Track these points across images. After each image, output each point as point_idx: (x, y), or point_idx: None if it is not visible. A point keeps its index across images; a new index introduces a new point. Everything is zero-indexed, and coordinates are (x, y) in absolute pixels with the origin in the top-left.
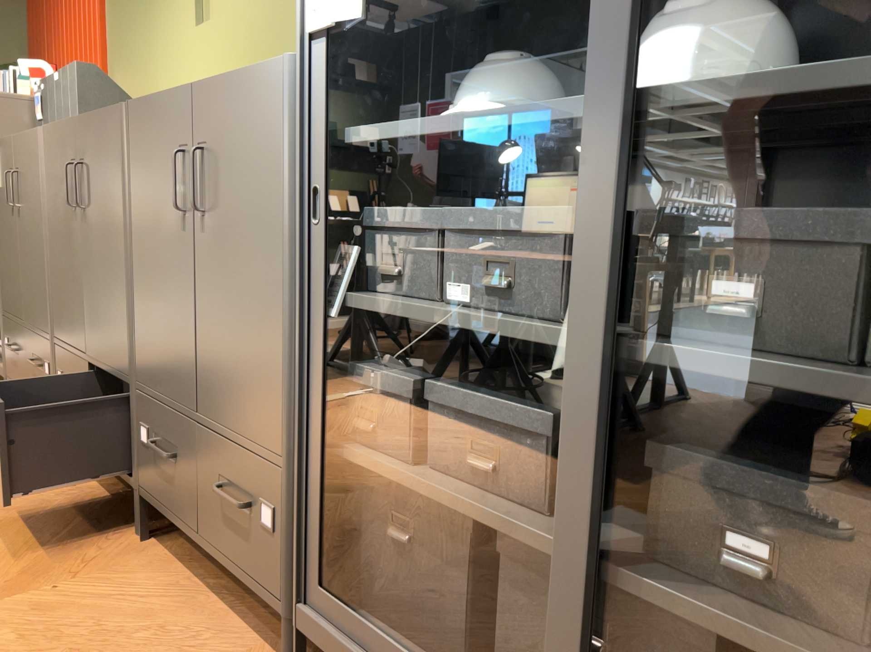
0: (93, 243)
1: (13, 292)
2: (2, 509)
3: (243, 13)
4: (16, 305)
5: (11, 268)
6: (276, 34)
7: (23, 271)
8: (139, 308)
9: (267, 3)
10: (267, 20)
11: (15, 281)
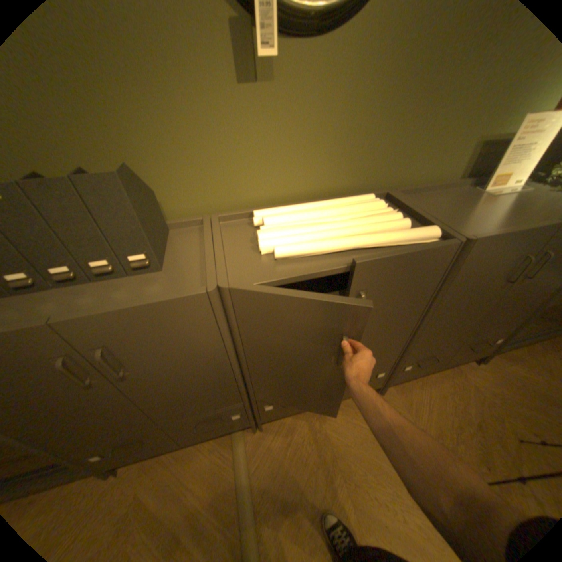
0: (366, 329)
1: (105, 429)
2: (331, 461)
3: (343, 83)
4: (125, 429)
5: (91, 420)
6: (389, 114)
7: (150, 404)
8: (429, 332)
9: (384, 81)
10: (380, 99)
11: (113, 421)
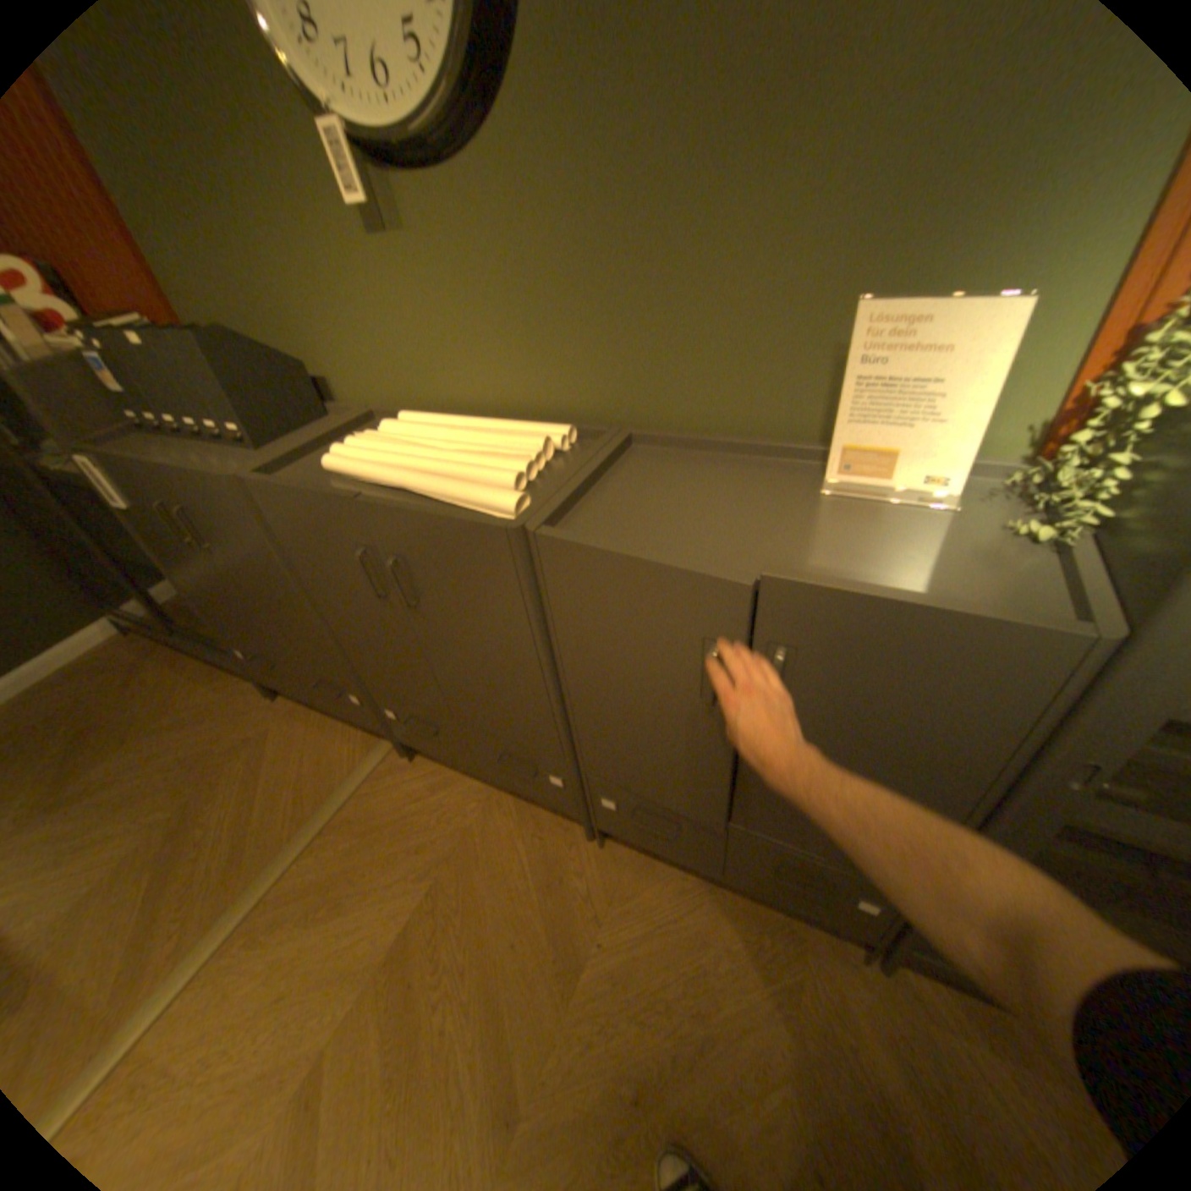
0: (449, 641)
1: (229, 618)
2: (436, 859)
3: (492, 231)
4: (246, 631)
5: (213, 596)
6: (587, 283)
7: (251, 609)
8: (589, 726)
9: (557, 225)
10: (561, 256)
11: (230, 610)
